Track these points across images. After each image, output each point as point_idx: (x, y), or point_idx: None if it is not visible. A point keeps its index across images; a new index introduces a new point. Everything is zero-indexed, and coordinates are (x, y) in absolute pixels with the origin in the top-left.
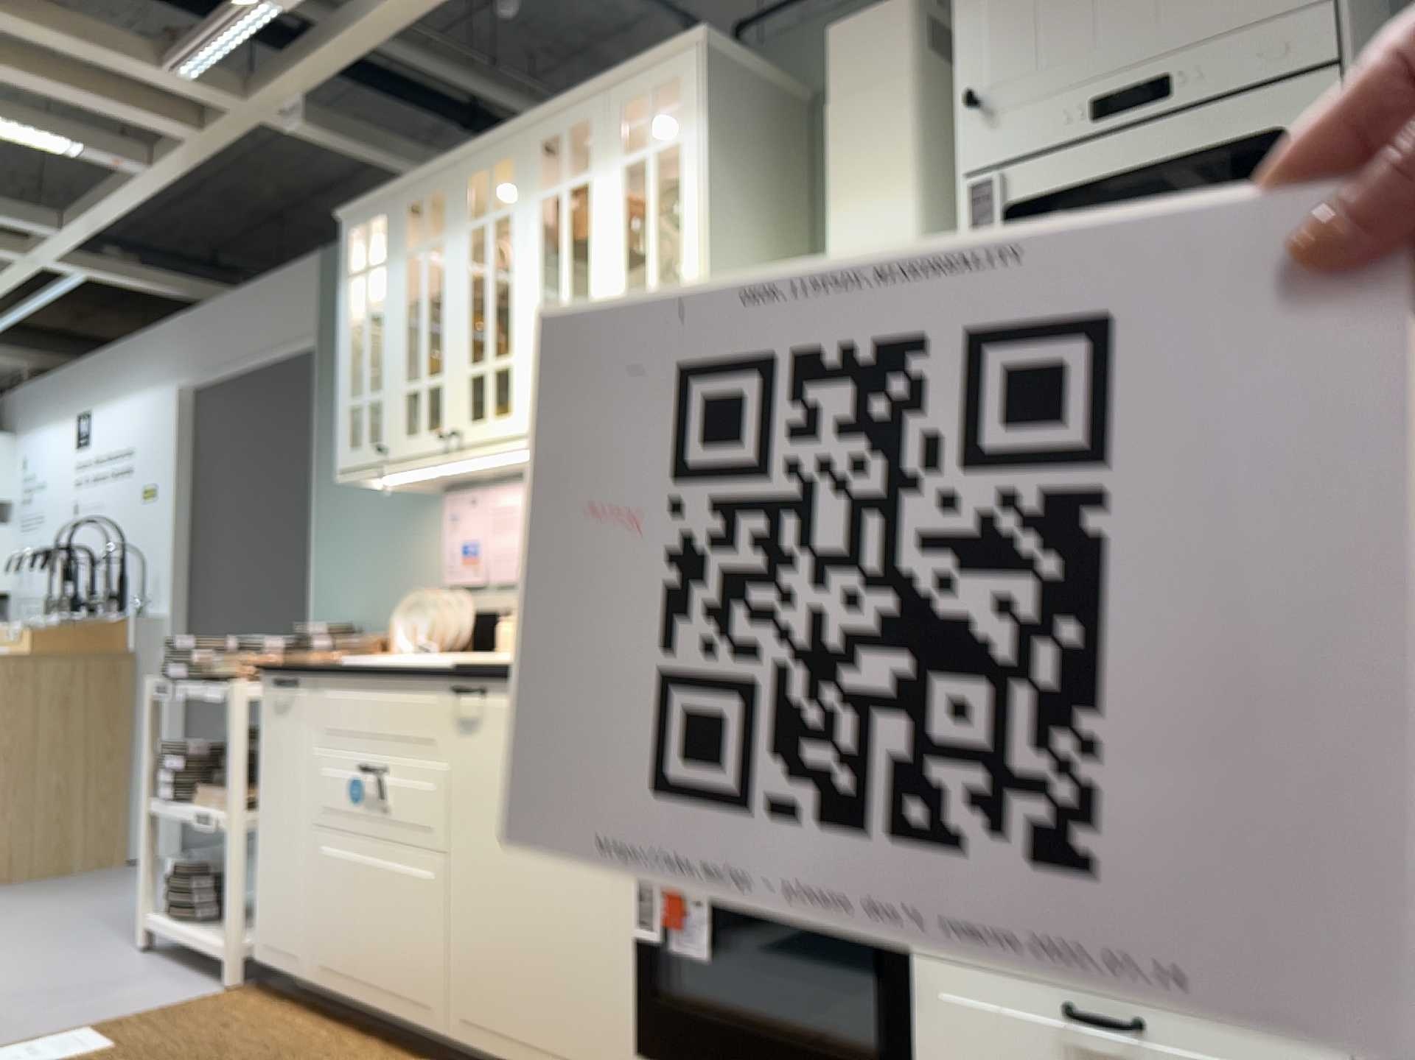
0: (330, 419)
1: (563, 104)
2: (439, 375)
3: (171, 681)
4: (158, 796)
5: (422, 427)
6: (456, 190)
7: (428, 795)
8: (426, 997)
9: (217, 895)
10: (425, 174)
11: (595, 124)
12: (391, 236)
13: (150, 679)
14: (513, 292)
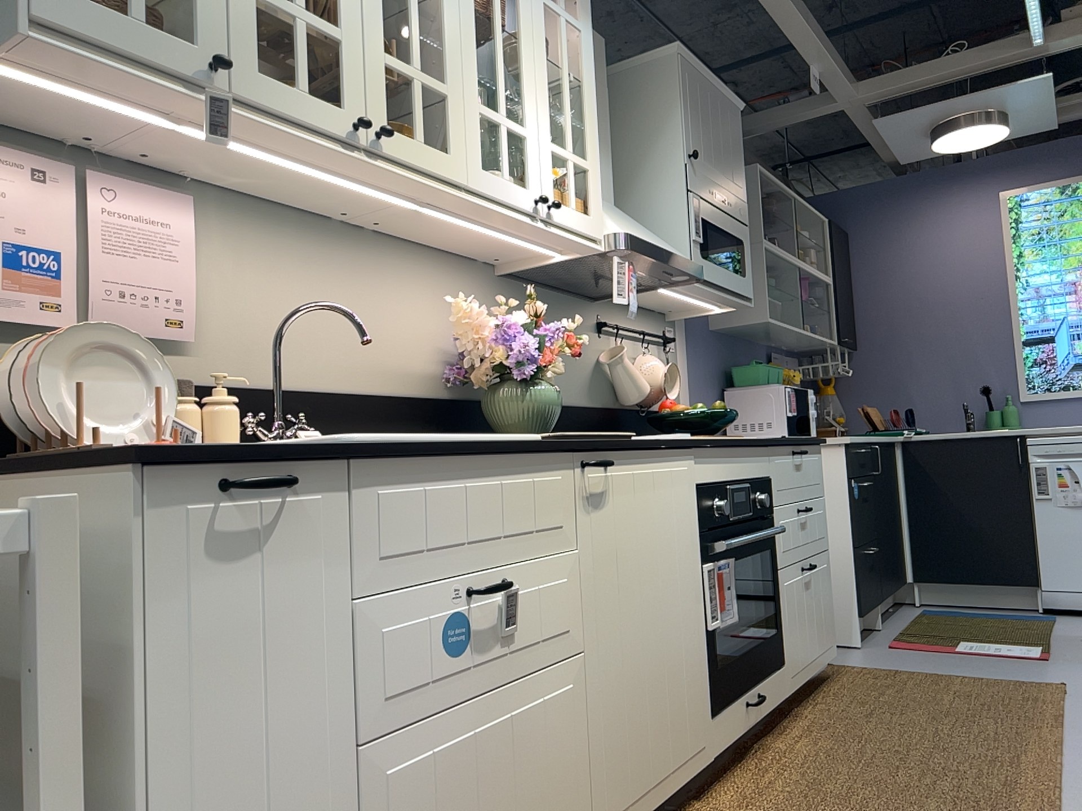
0: None
1: None
2: (334, 27)
3: None
4: None
5: (303, 81)
6: None
7: (561, 592)
8: None
9: None
10: None
11: None
12: None
13: None
14: (446, 15)
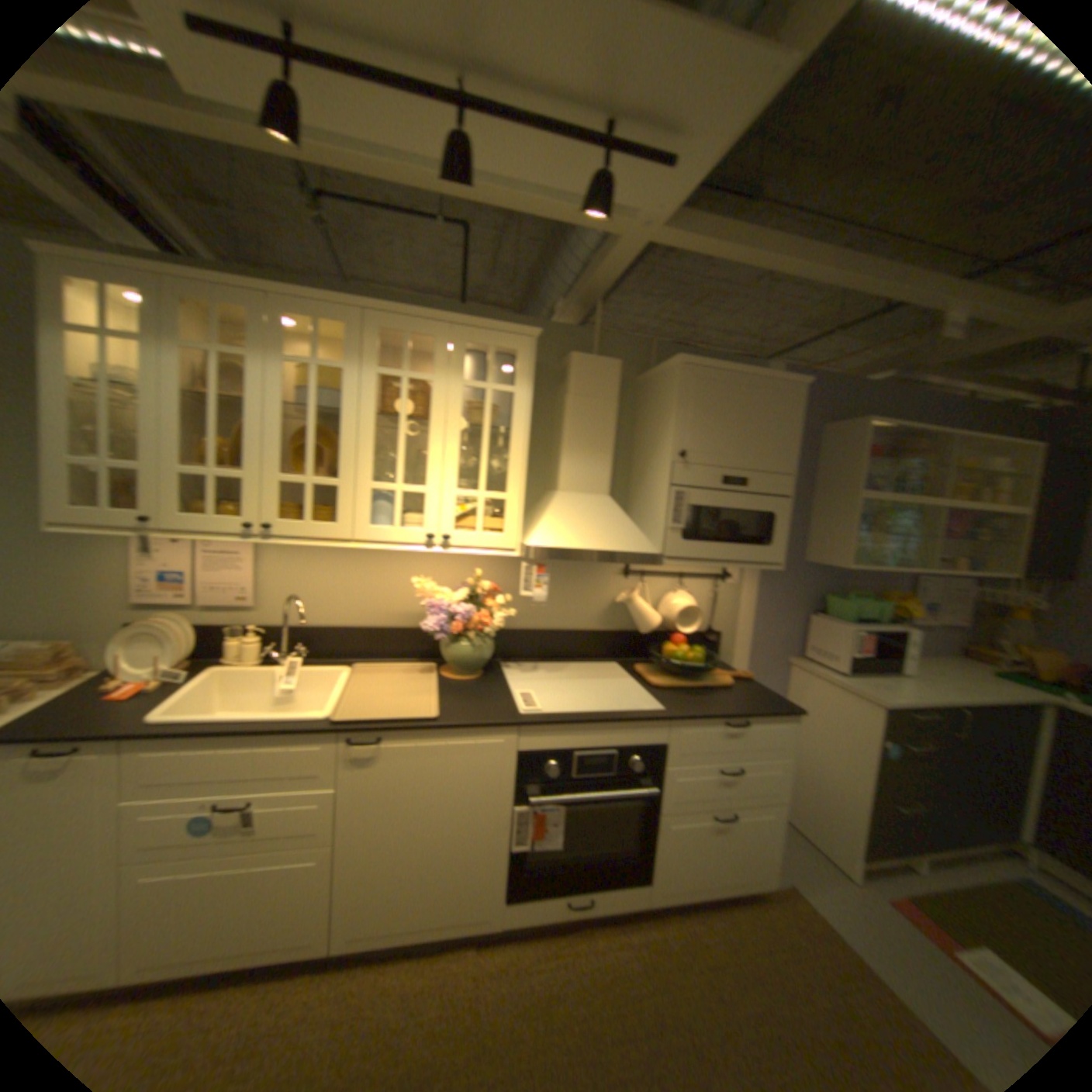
0: None
1: (408, 310)
2: (236, 471)
3: None
4: None
5: (209, 509)
6: (262, 315)
7: (309, 813)
8: (304, 939)
9: None
10: (212, 278)
11: (439, 342)
12: (147, 313)
13: None
14: (341, 432)
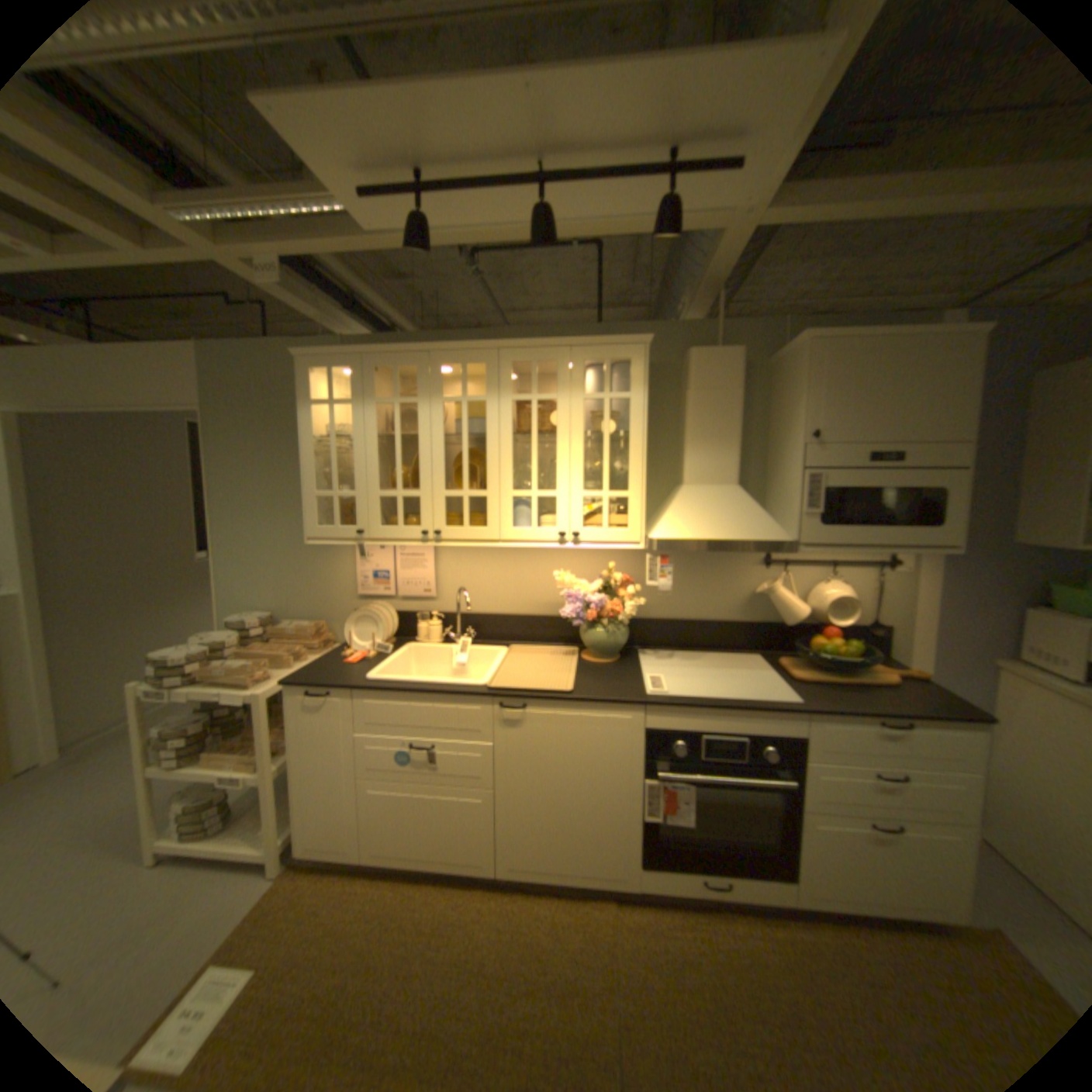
0: (220, 471)
1: (535, 344)
2: (417, 493)
3: (159, 689)
4: (149, 765)
5: (401, 523)
6: (428, 370)
7: (476, 760)
8: (478, 862)
9: (218, 816)
10: (395, 350)
11: (561, 366)
12: (357, 384)
13: (132, 689)
14: (488, 453)
